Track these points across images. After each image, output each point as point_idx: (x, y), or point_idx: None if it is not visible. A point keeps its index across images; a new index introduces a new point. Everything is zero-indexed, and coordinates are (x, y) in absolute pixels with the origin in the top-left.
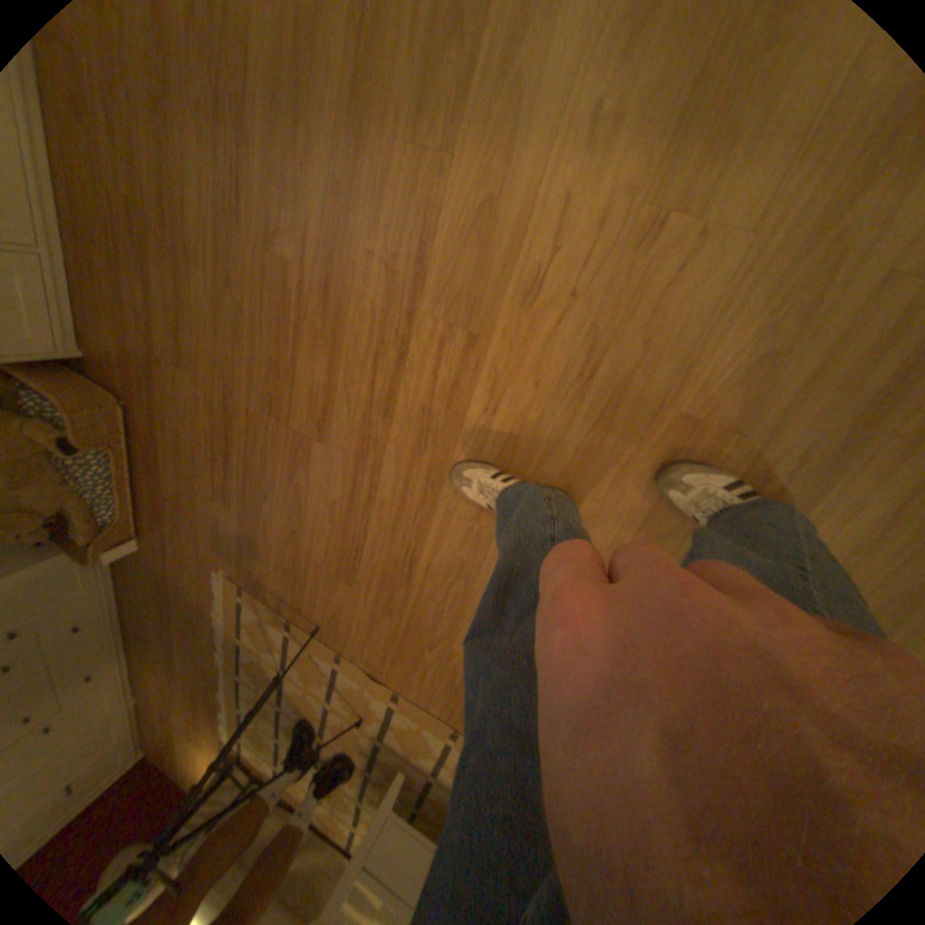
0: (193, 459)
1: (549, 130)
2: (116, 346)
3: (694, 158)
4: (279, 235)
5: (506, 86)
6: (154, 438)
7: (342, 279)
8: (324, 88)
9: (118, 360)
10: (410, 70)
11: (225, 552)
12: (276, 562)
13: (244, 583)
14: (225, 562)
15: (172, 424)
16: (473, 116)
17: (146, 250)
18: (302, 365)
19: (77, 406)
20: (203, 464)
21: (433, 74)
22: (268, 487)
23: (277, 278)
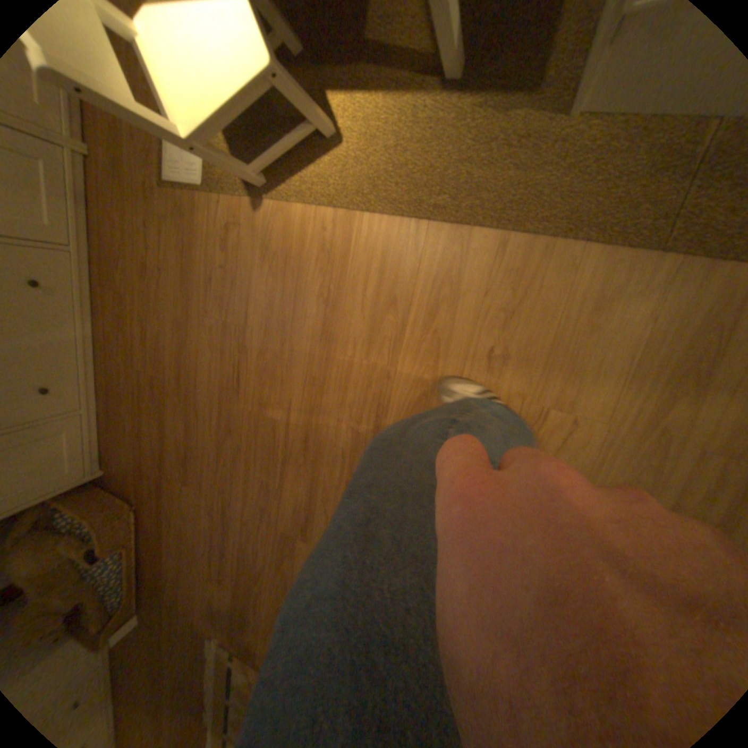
0: (194, 551)
1: (461, 360)
2: (134, 469)
3: (560, 381)
4: (271, 406)
5: (429, 335)
6: (160, 535)
7: (319, 434)
8: (303, 327)
9: (135, 478)
10: (363, 322)
11: (219, 624)
12: (265, 633)
13: (235, 650)
14: (218, 632)
15: (177, 525)
16: (408, 349)
17: (165, 409)
18: (288, 488)
19: (102, 523)
20: (202, 555)
21: (379, 325)
22: (259, 573)
23: (269, 431)
